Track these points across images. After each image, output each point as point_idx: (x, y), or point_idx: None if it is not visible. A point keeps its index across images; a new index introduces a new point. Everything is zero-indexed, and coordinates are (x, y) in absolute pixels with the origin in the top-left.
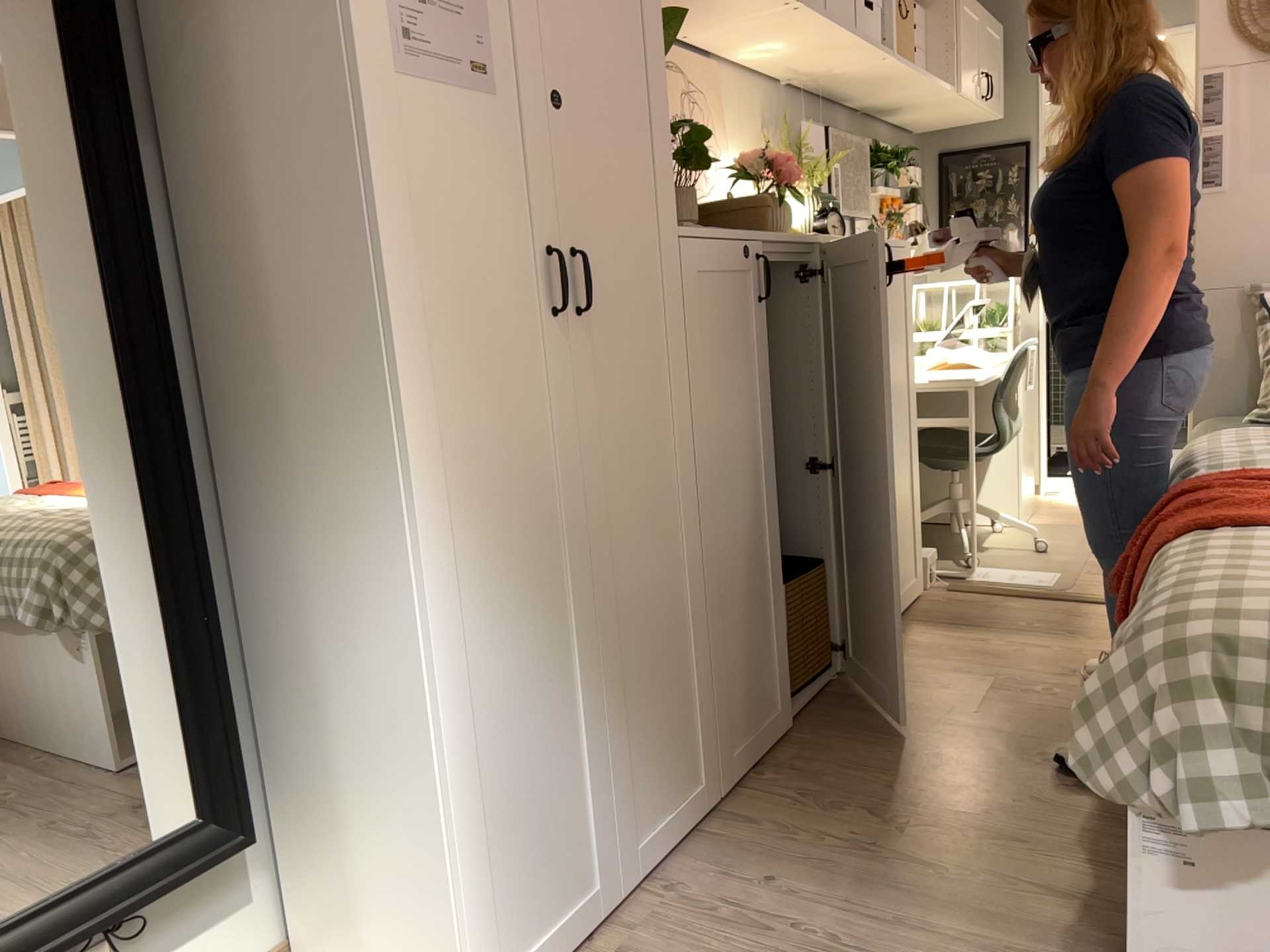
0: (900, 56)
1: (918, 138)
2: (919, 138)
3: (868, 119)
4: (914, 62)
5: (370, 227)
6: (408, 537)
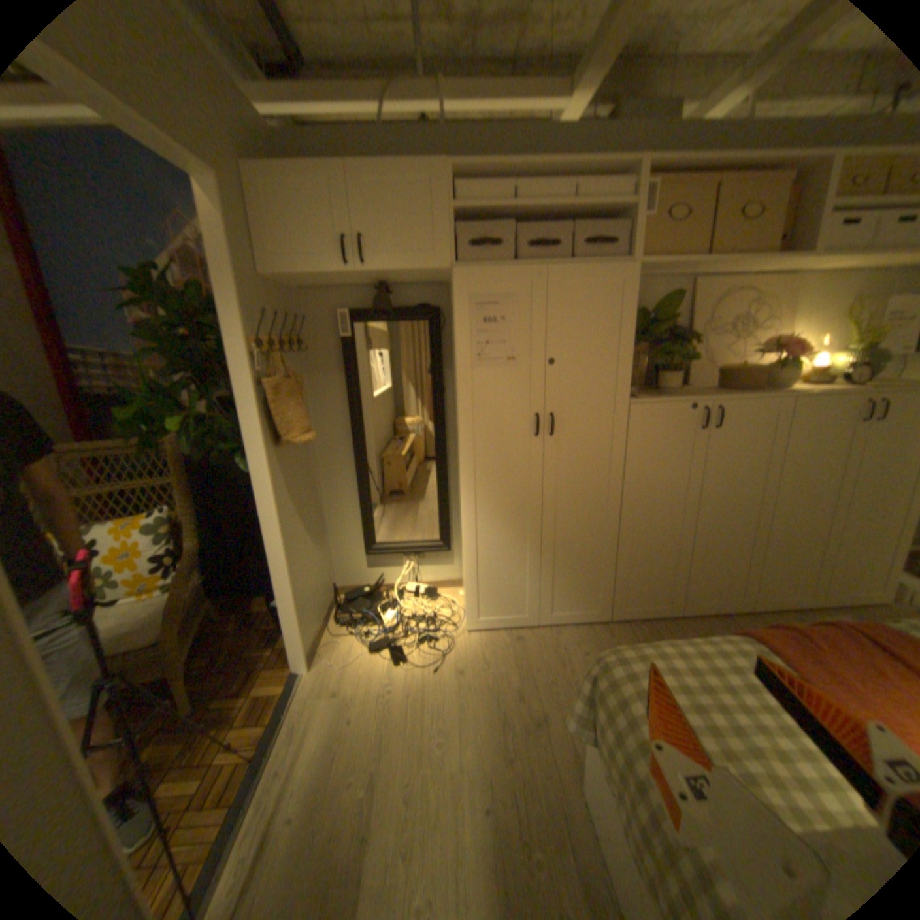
0: None
1: None
2: None
3: None
4: None
5: (459, 415)
6: (462, 496)
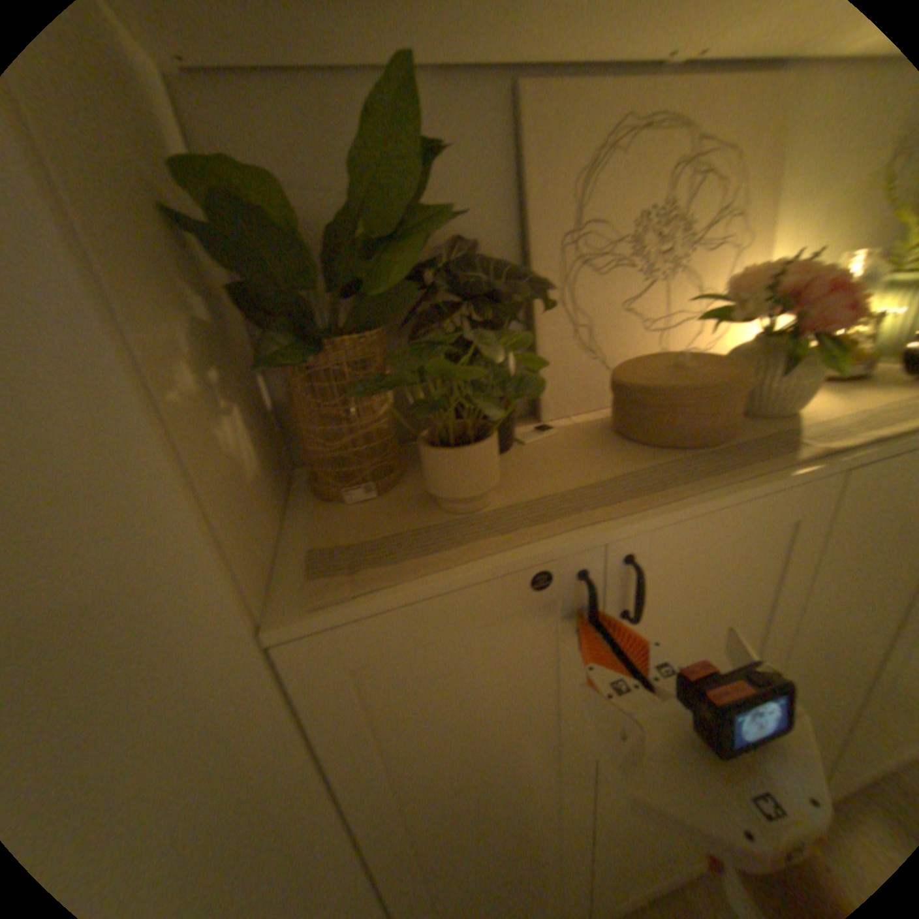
0: None
1: None
2: None
3: None
4: None
5: None
6: None
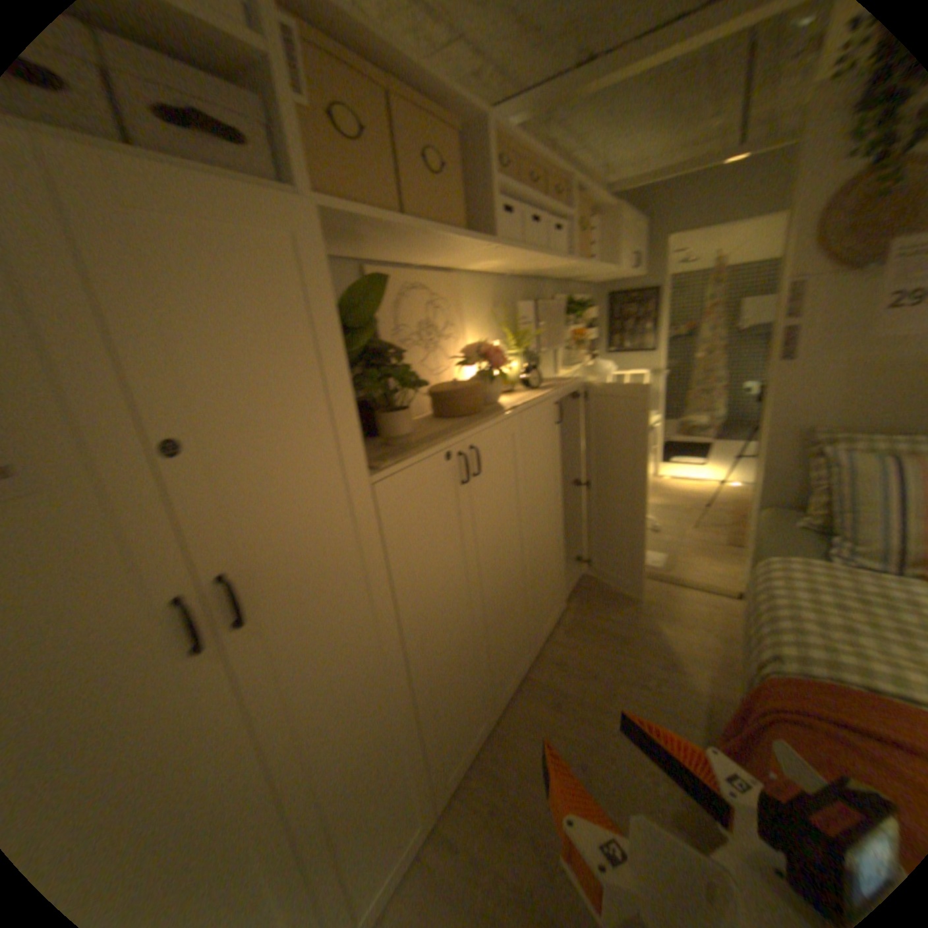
0: (581, 258)
1: (598, 285)
2: (599, 285)
3: (567, 282)
4: (592, 257)
5: None
6: None
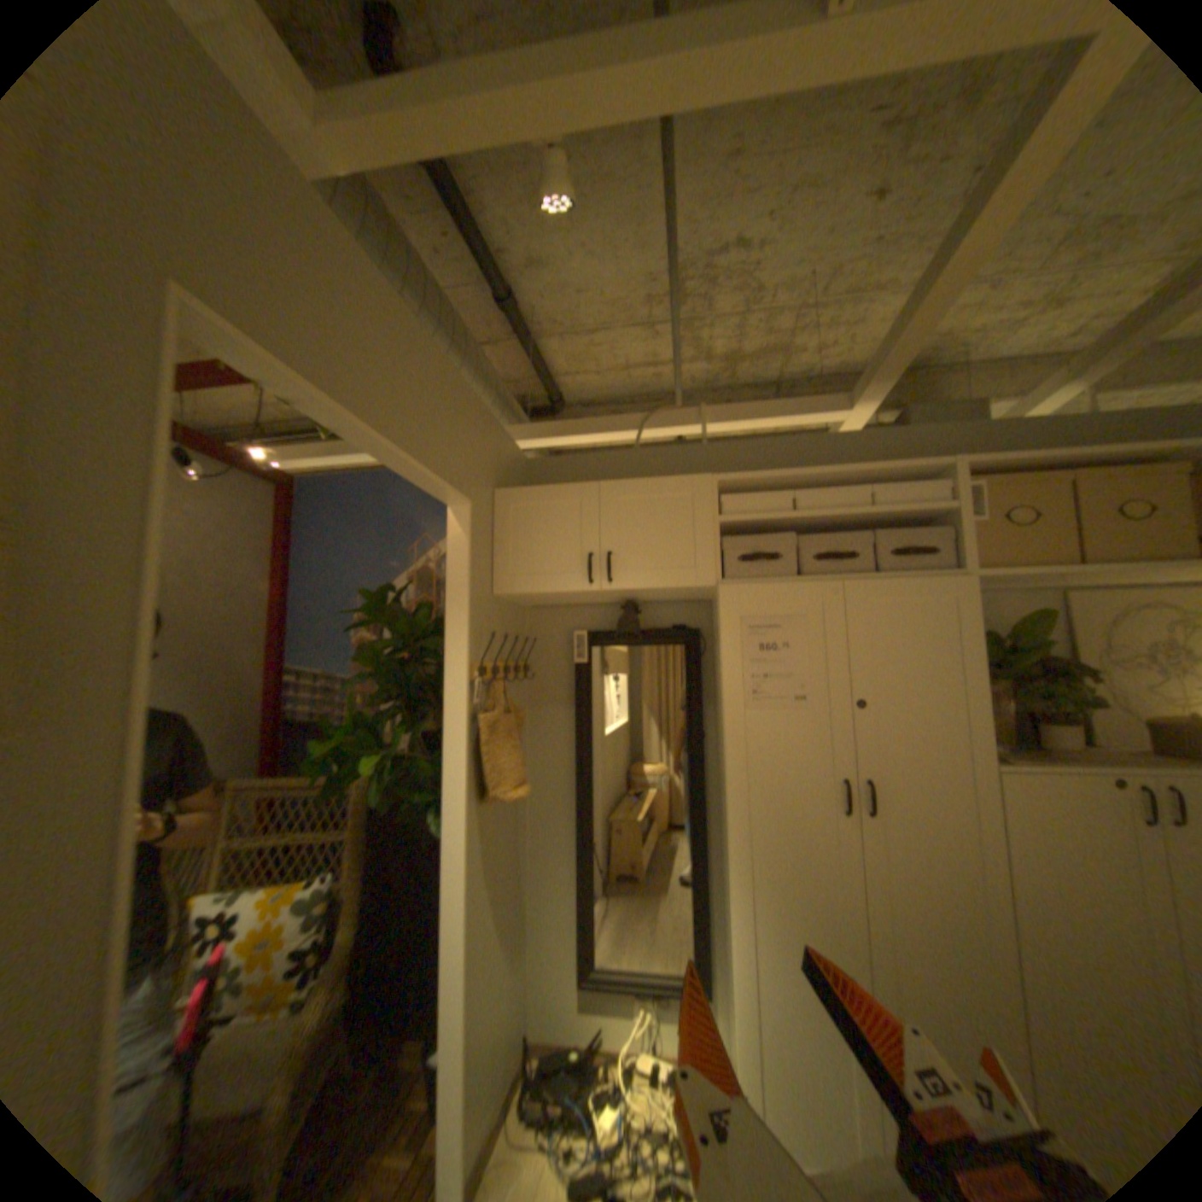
0: None
1: None
2: None
3: None
4: None
5: (726, 774)
6: (732, 907)
